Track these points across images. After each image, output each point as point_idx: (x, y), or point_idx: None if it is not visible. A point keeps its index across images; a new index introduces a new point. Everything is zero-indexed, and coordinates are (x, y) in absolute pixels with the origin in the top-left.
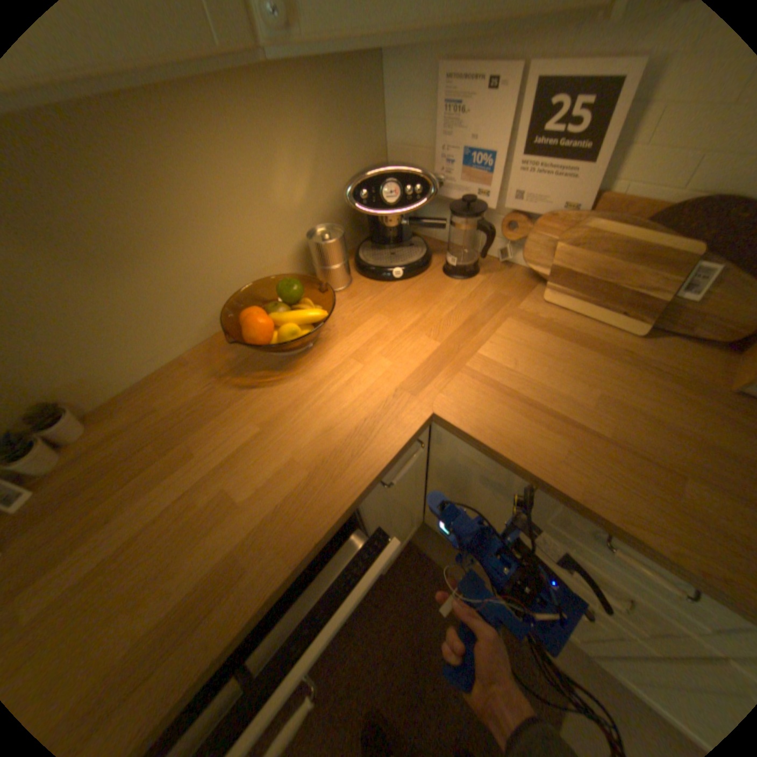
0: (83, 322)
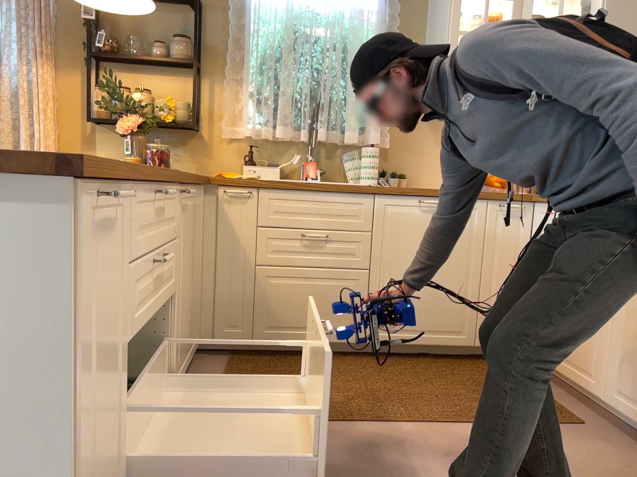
0: (428, 159)
